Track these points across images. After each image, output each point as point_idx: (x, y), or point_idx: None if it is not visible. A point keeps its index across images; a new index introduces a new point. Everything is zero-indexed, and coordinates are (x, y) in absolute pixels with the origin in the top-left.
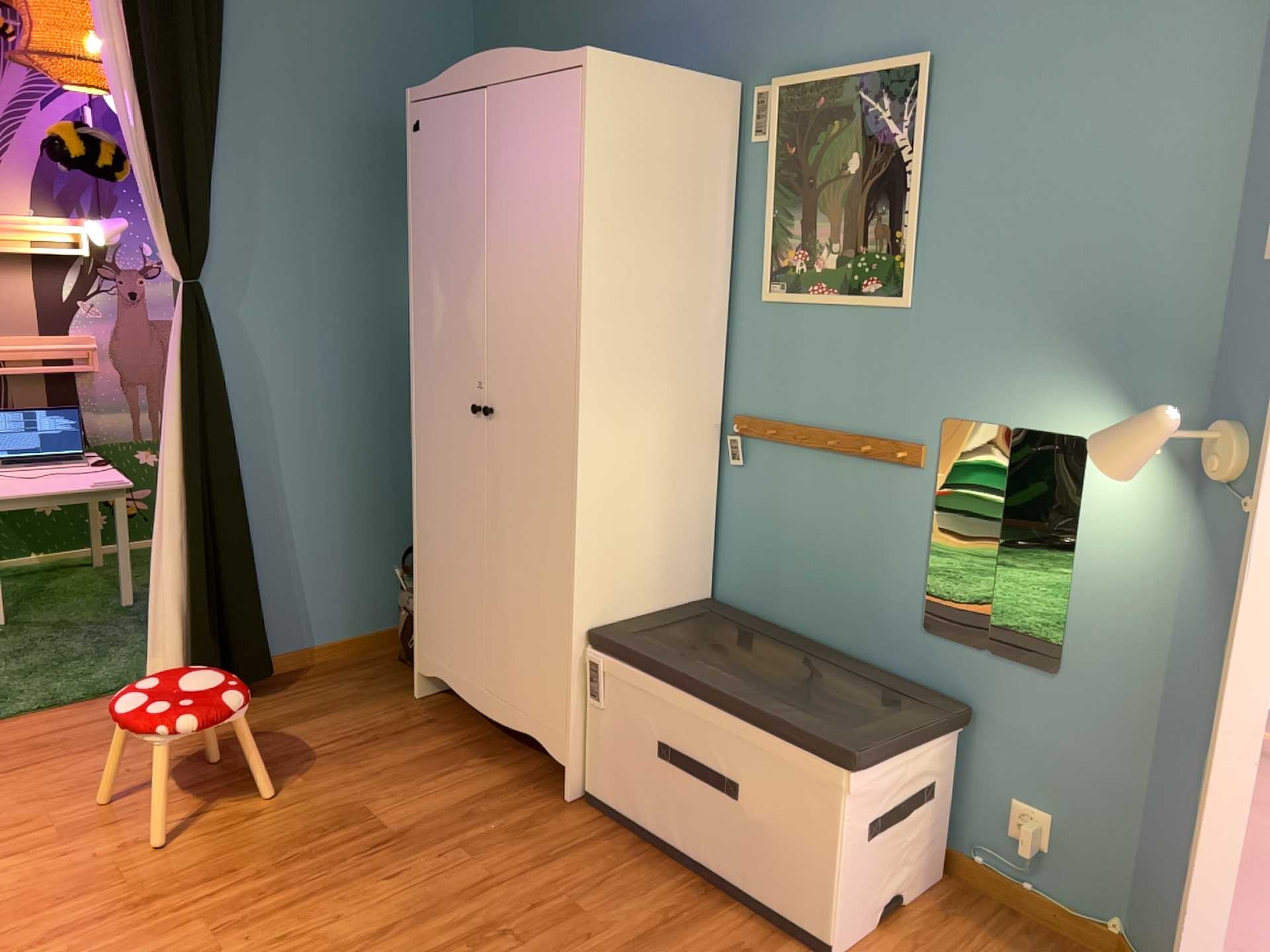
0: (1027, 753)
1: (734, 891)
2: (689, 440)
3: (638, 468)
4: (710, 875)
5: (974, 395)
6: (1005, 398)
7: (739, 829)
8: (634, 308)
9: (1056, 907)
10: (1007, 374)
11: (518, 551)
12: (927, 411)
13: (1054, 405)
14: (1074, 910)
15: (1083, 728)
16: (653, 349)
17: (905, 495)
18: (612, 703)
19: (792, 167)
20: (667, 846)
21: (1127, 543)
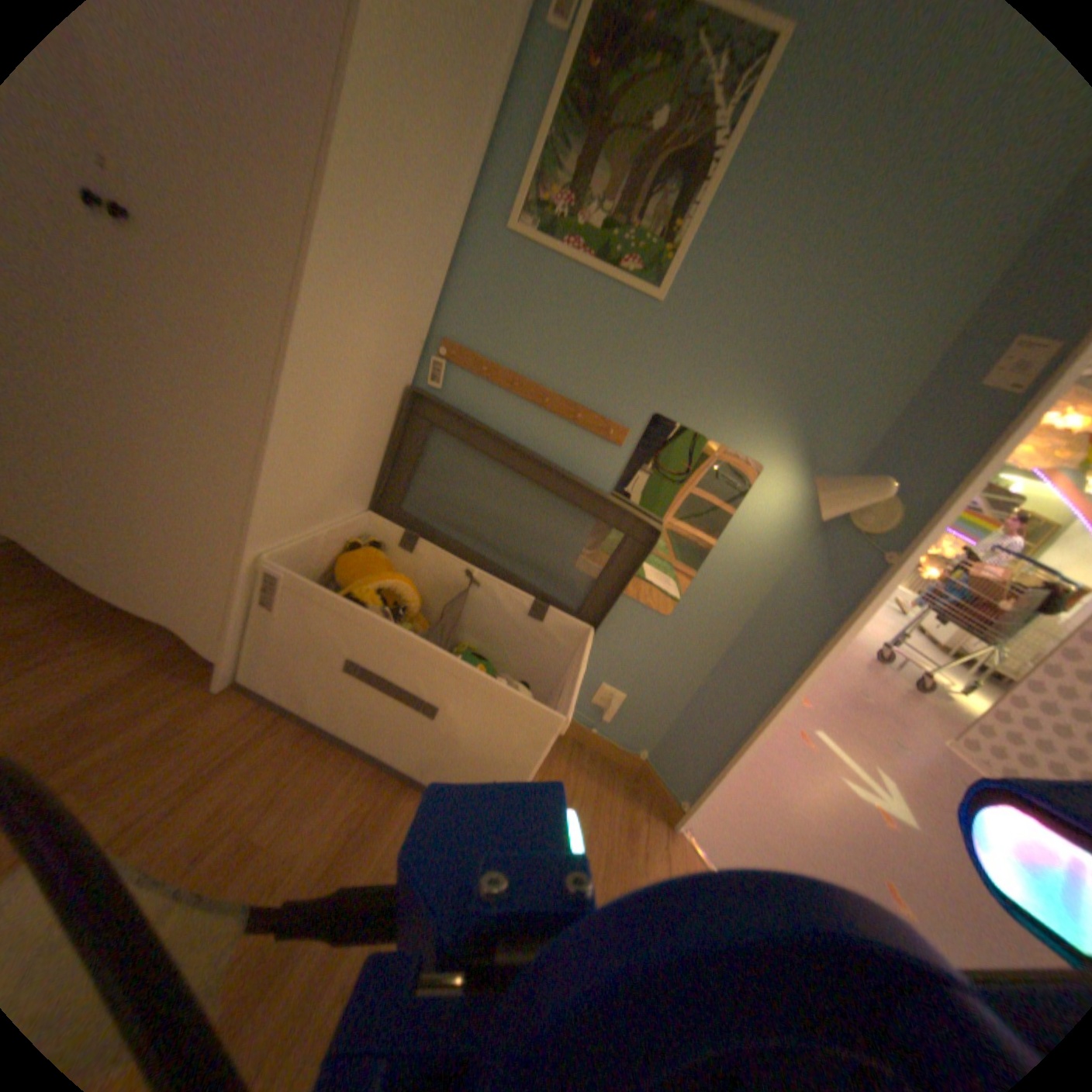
0: (625, 659)
1: (406, 778)
2: (399, 352)
3: (352, 371)
4: (383, 764)
5: (688, 402)
6: (713, 415)
7: (425, 738)
8: (396, 162)
9: (609, 744)
10: (724, 396)
11: (155, 418)
12: (642, 402)
13: (751, 433)
14: (620, 746)
15: (671, 651)
16: (399, 232)
17: (596, 465)
18: (289, 613)
19: (591, 86)
20: (336, 737)
21: (757, 546)
